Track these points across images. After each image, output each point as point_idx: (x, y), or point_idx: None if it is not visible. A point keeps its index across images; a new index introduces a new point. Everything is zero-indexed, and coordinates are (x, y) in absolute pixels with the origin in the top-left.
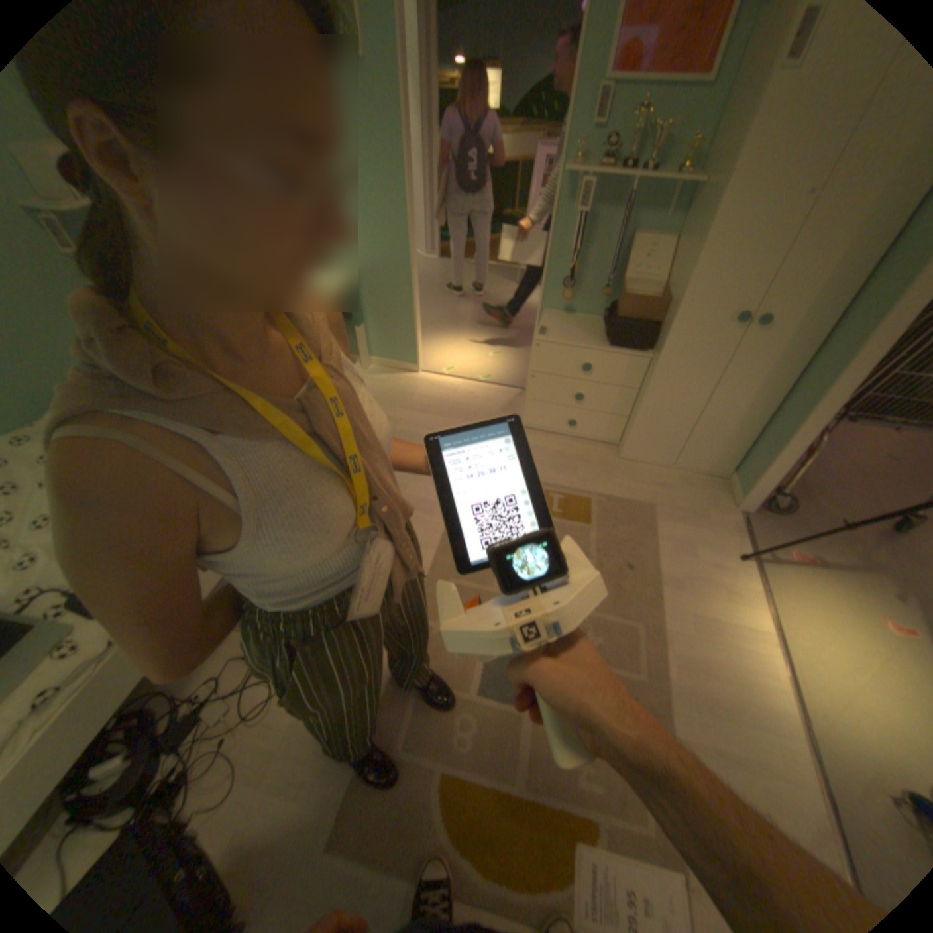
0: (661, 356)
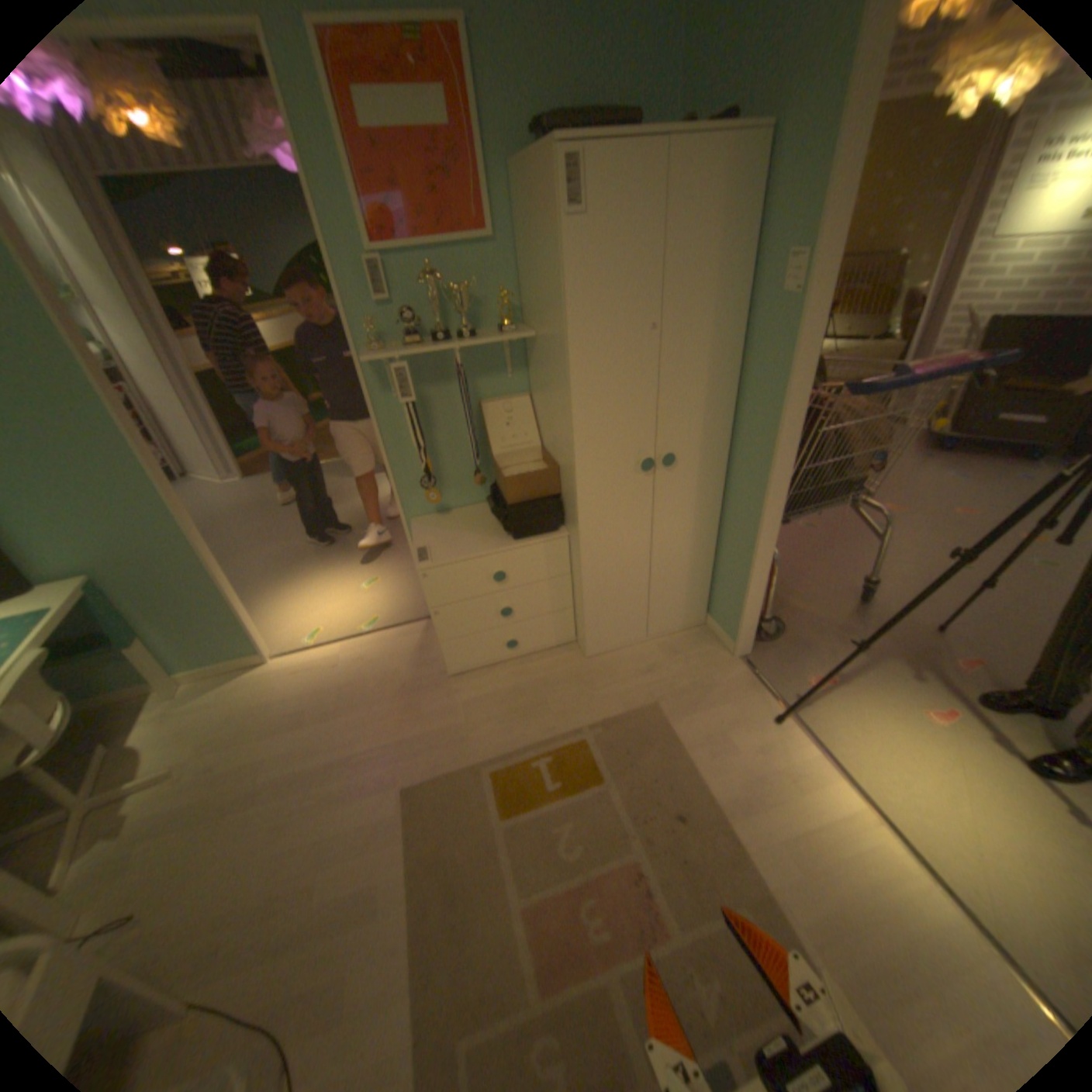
0: (580, 534)
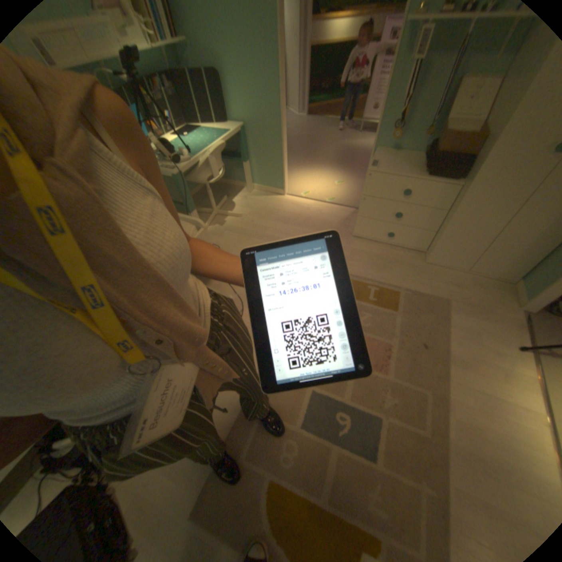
0: (473, 183)
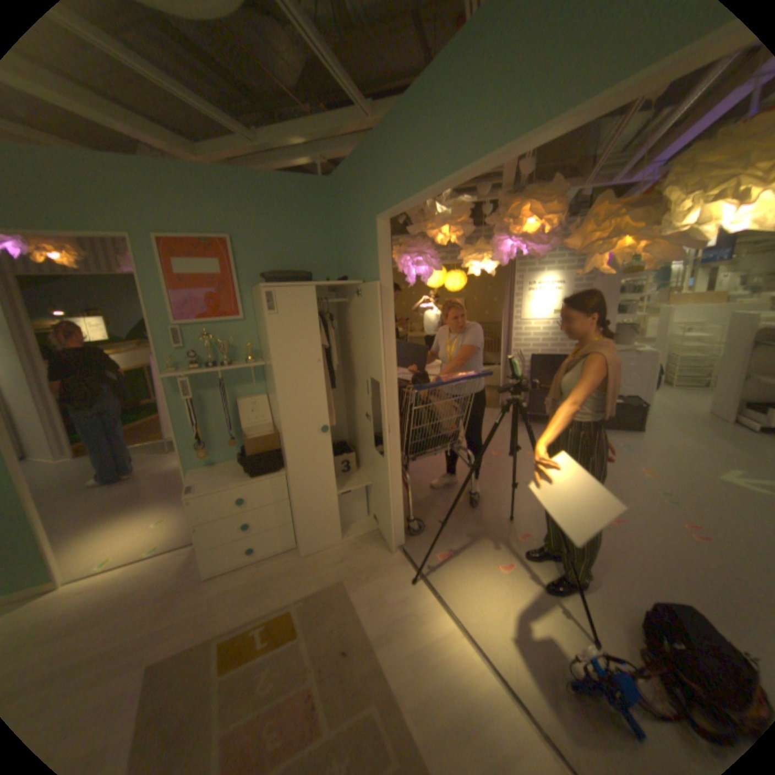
0: (289, 471)
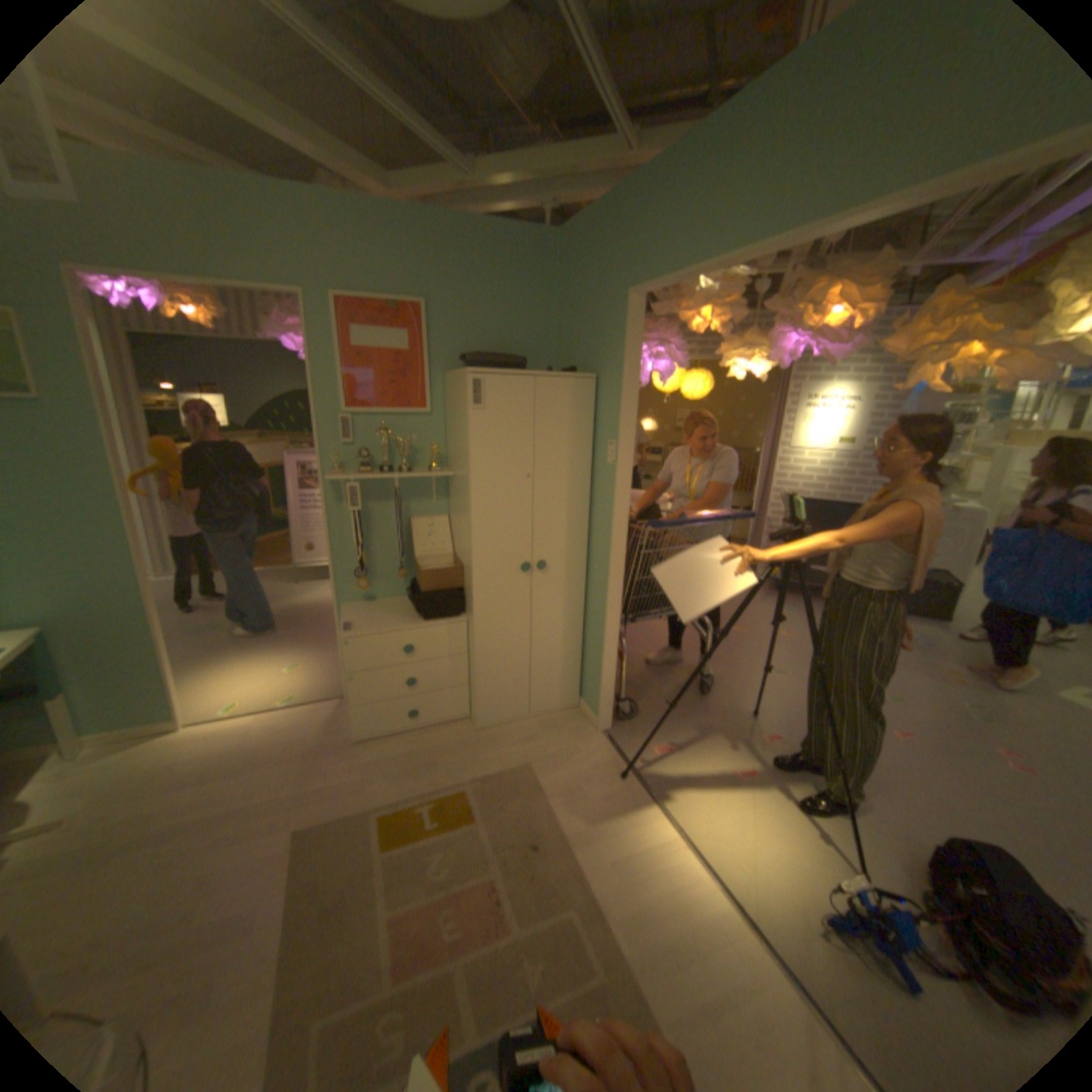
0: (475, 616)
